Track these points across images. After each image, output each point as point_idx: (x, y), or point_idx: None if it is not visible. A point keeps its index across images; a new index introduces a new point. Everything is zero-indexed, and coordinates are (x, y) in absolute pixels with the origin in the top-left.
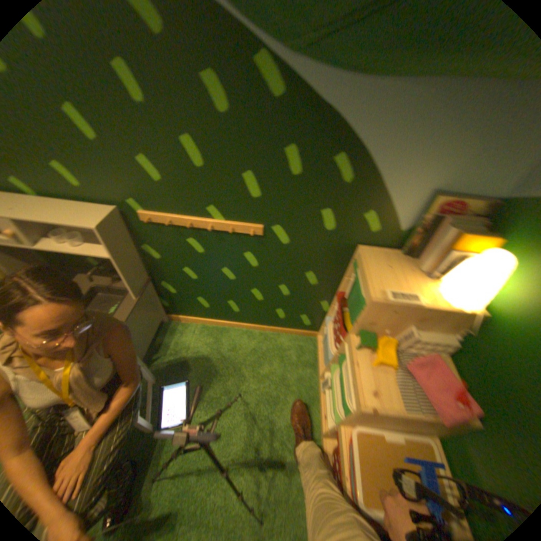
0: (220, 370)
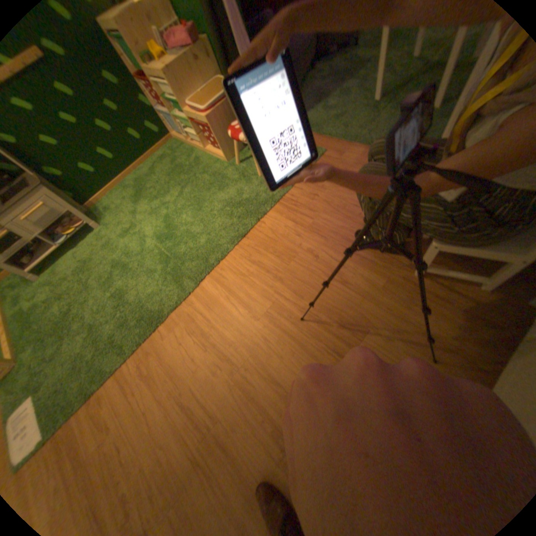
0: (137, 189)
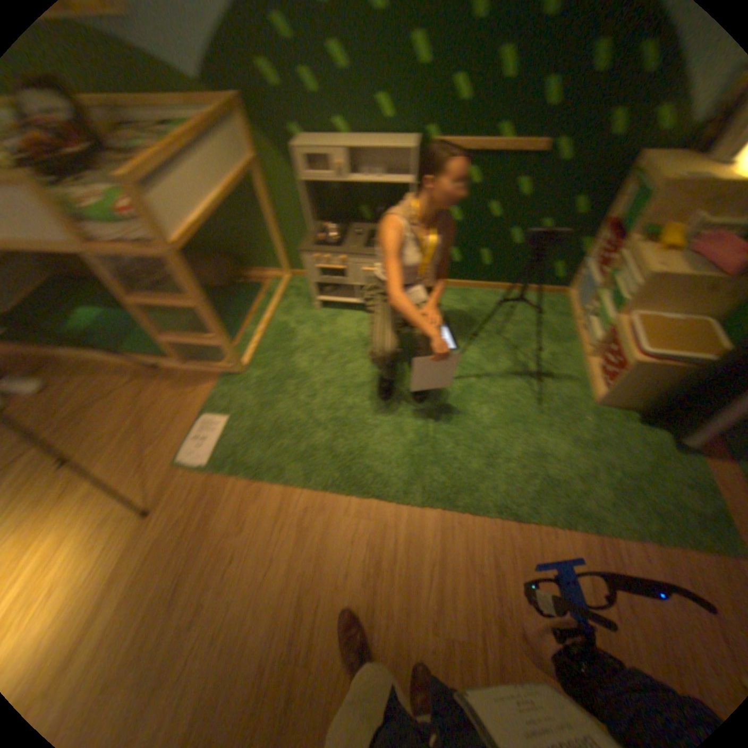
0: (474, 319)
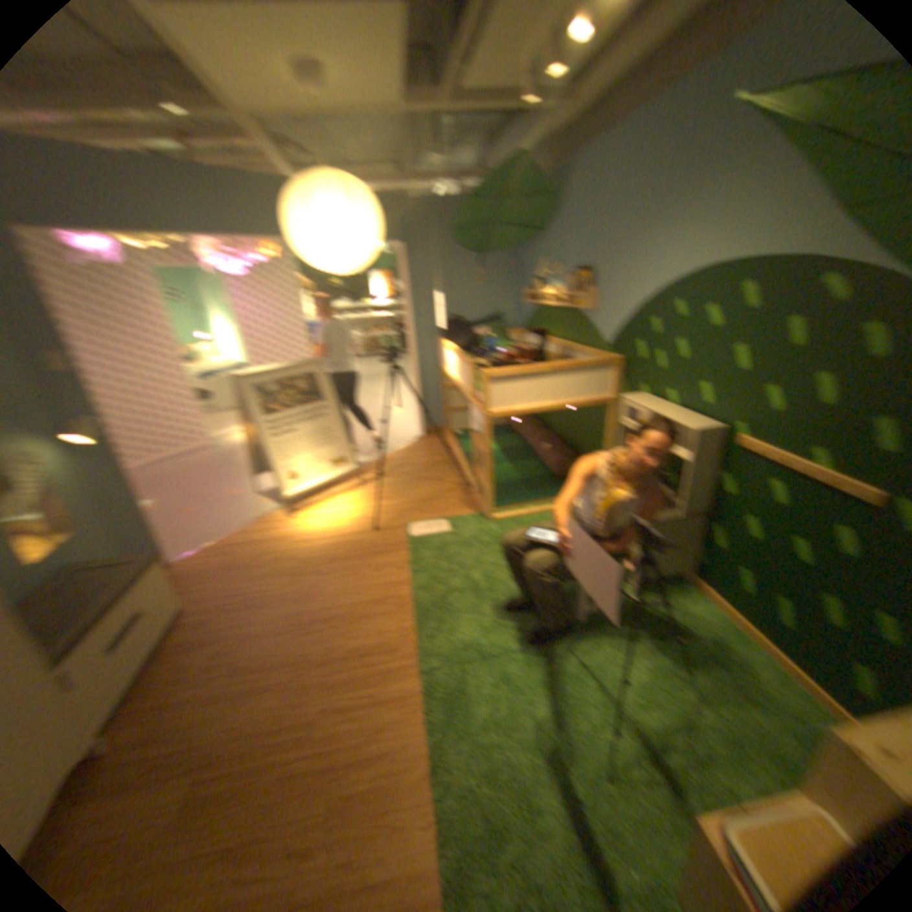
0: (700, 664)
